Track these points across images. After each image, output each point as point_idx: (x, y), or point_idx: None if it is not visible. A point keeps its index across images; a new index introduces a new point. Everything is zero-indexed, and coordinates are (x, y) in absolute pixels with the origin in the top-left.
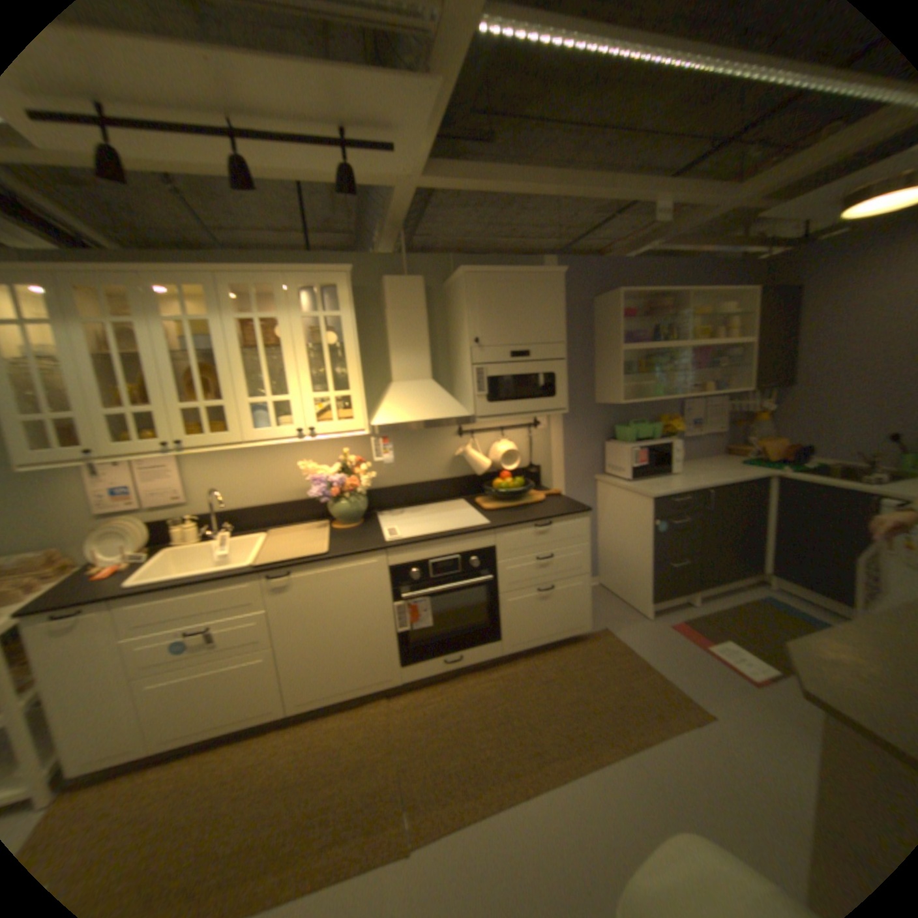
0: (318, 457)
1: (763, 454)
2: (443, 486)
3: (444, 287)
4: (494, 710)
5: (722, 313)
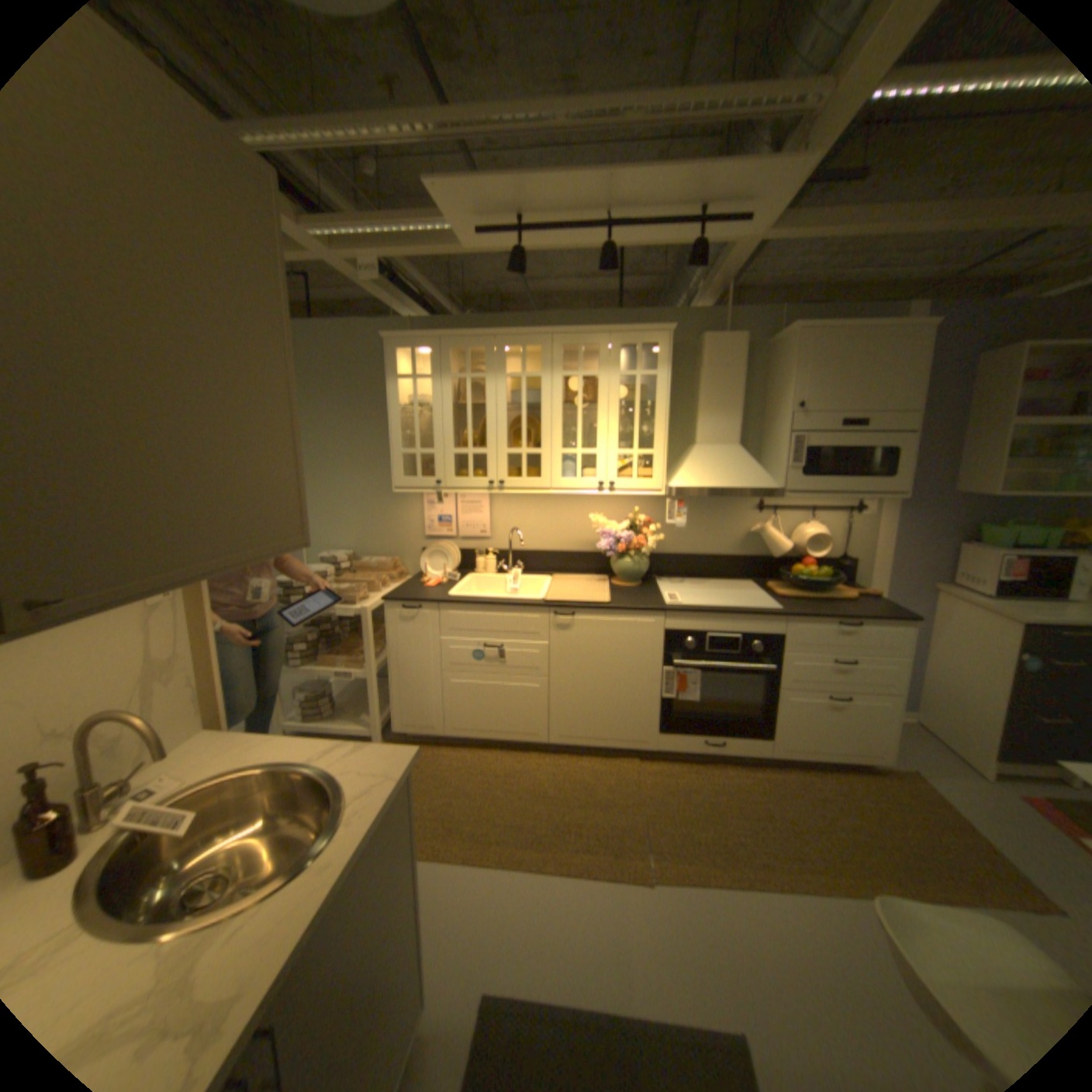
0: (605, 513)
1: None
2: (730, 563)
3: (769, 342)
4: (754, 806)
5: None
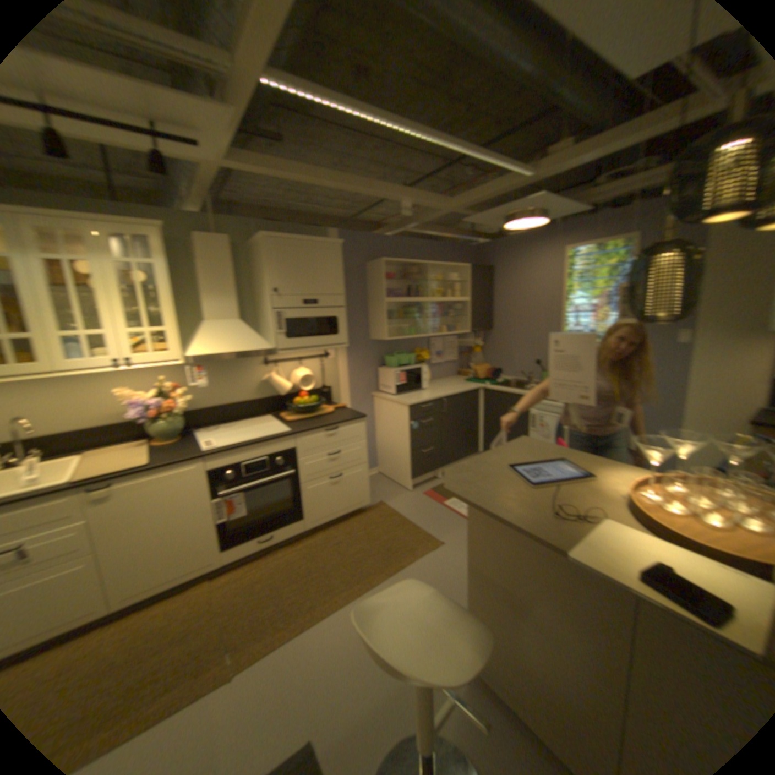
0: (128, 385)
1: (476, 374)
2: (250, 406)
3: (244, 244)
4: (296, 570)
5: (448, 280)
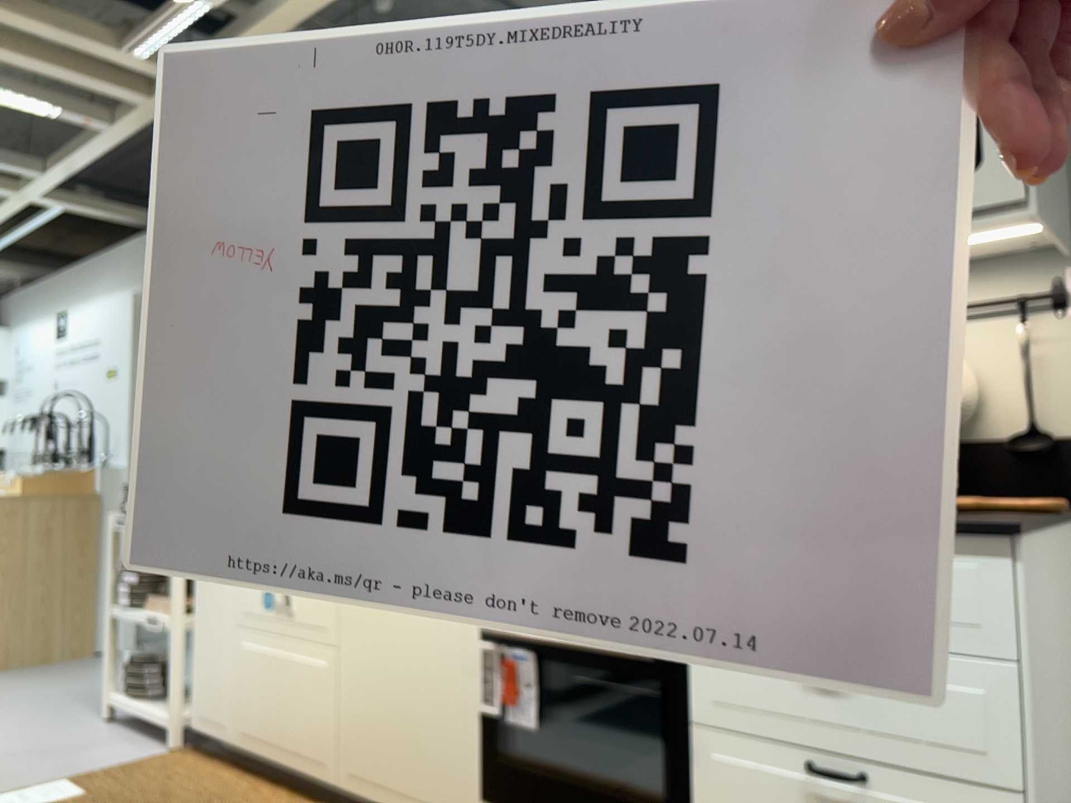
0: None
1: None
2: None
3: None
4: None
5: None
